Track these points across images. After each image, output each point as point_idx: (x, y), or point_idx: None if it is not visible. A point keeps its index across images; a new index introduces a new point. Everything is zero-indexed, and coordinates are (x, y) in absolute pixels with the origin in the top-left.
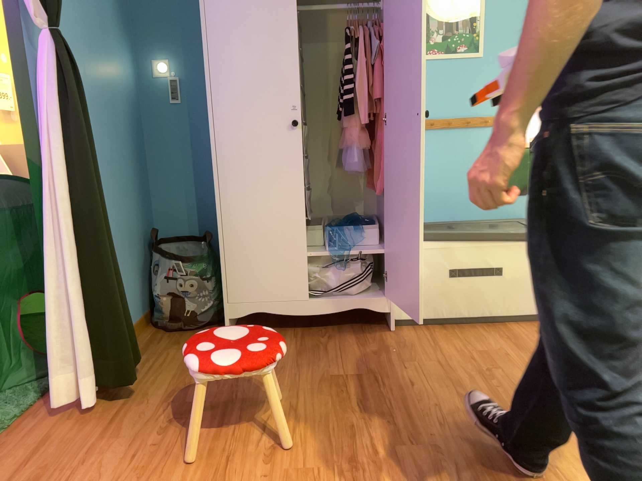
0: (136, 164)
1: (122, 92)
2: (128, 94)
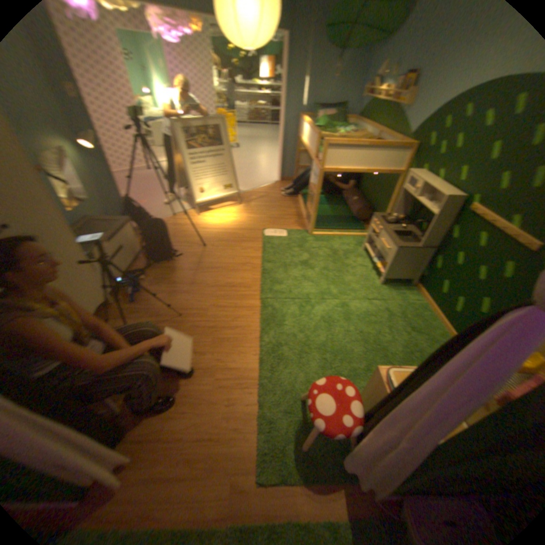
0: None
1: None
2: None
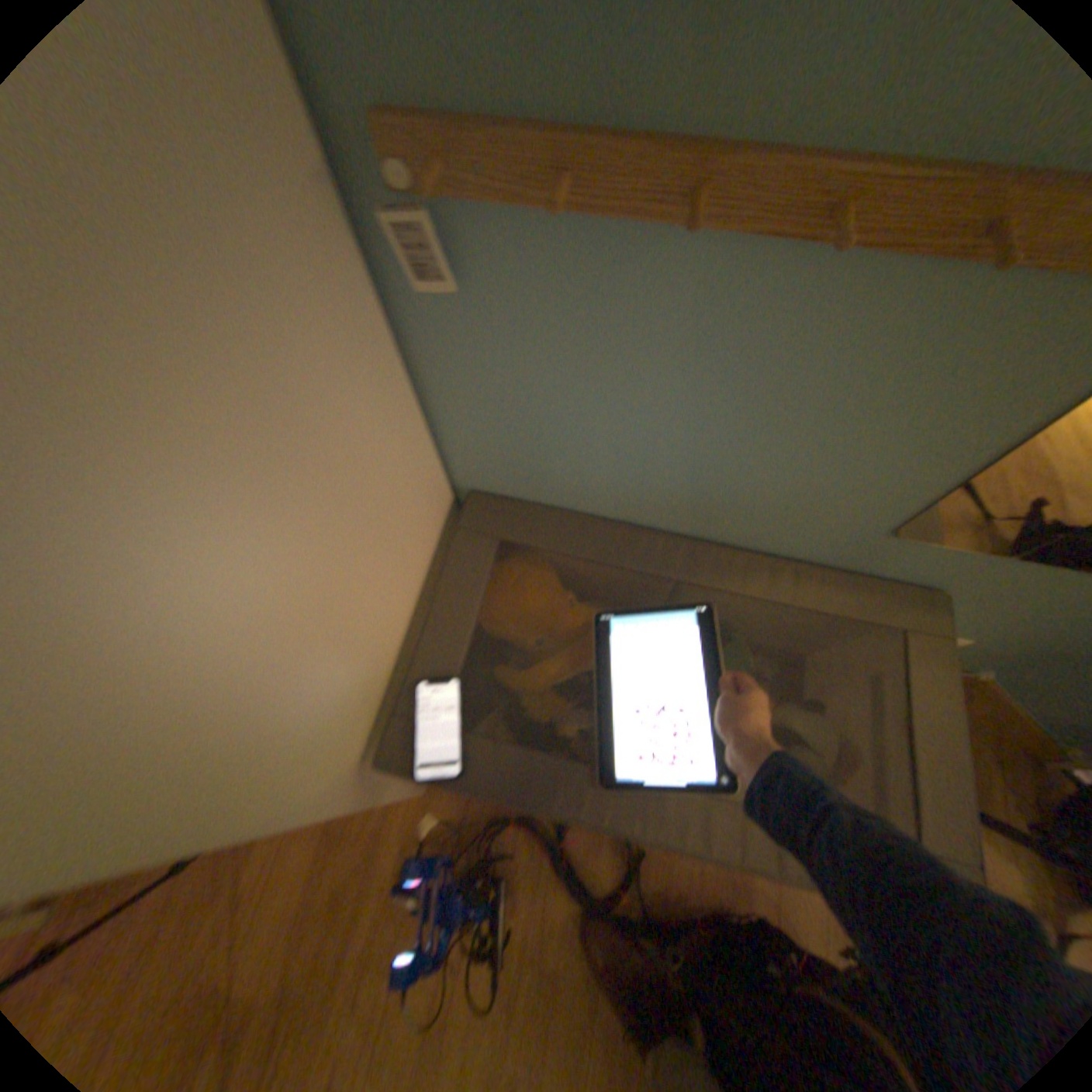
0: None
1: None
2: None
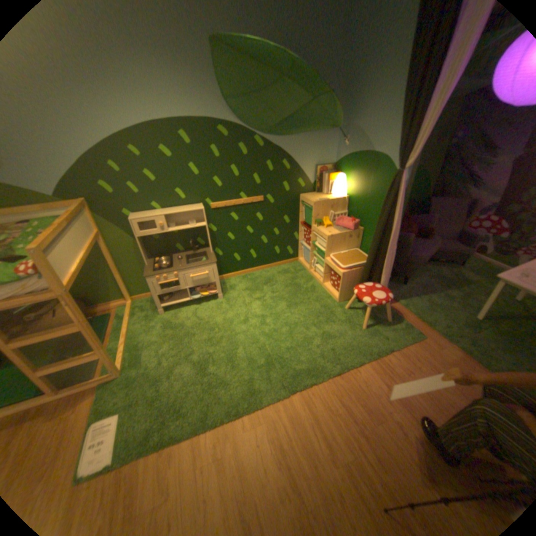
0: None
1: None
2: None
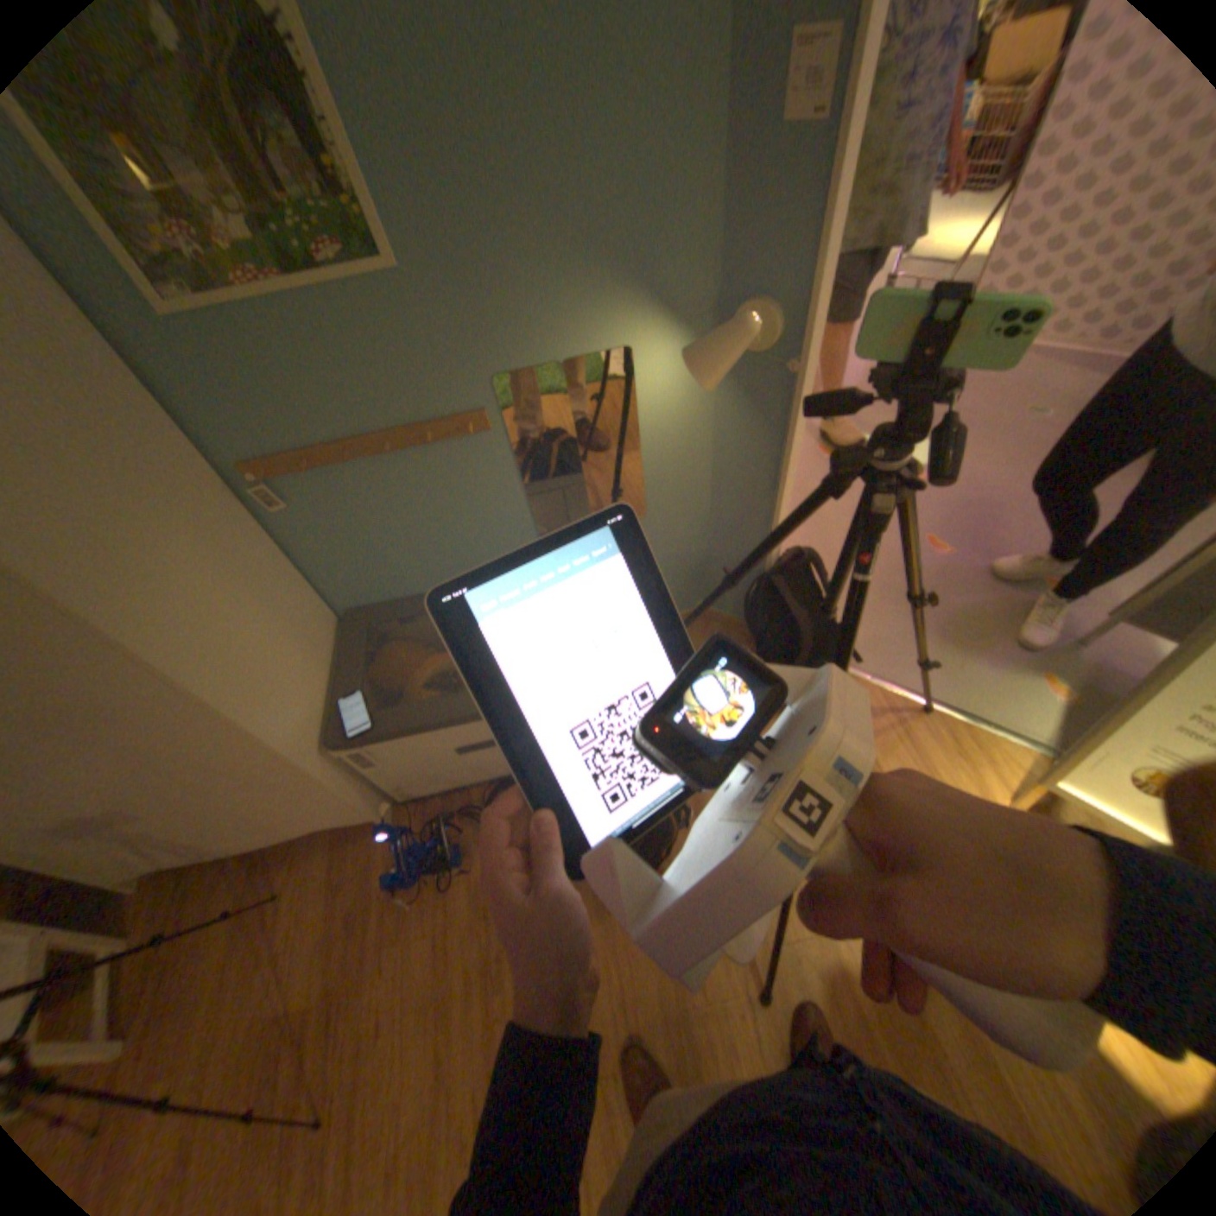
0: None
1: None
2: None
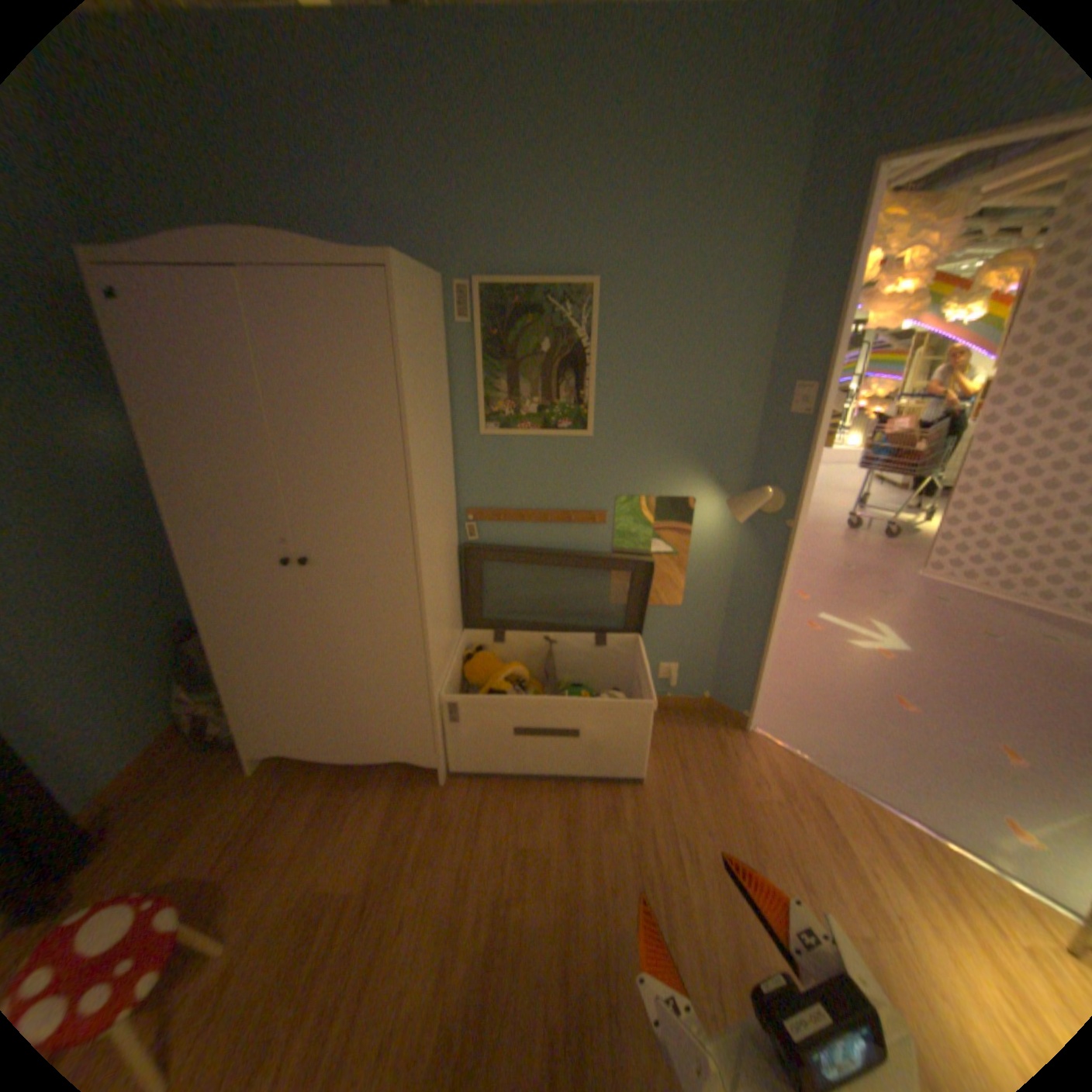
0: (139, 557)
1: (90, 477)
2: (108, 472)
